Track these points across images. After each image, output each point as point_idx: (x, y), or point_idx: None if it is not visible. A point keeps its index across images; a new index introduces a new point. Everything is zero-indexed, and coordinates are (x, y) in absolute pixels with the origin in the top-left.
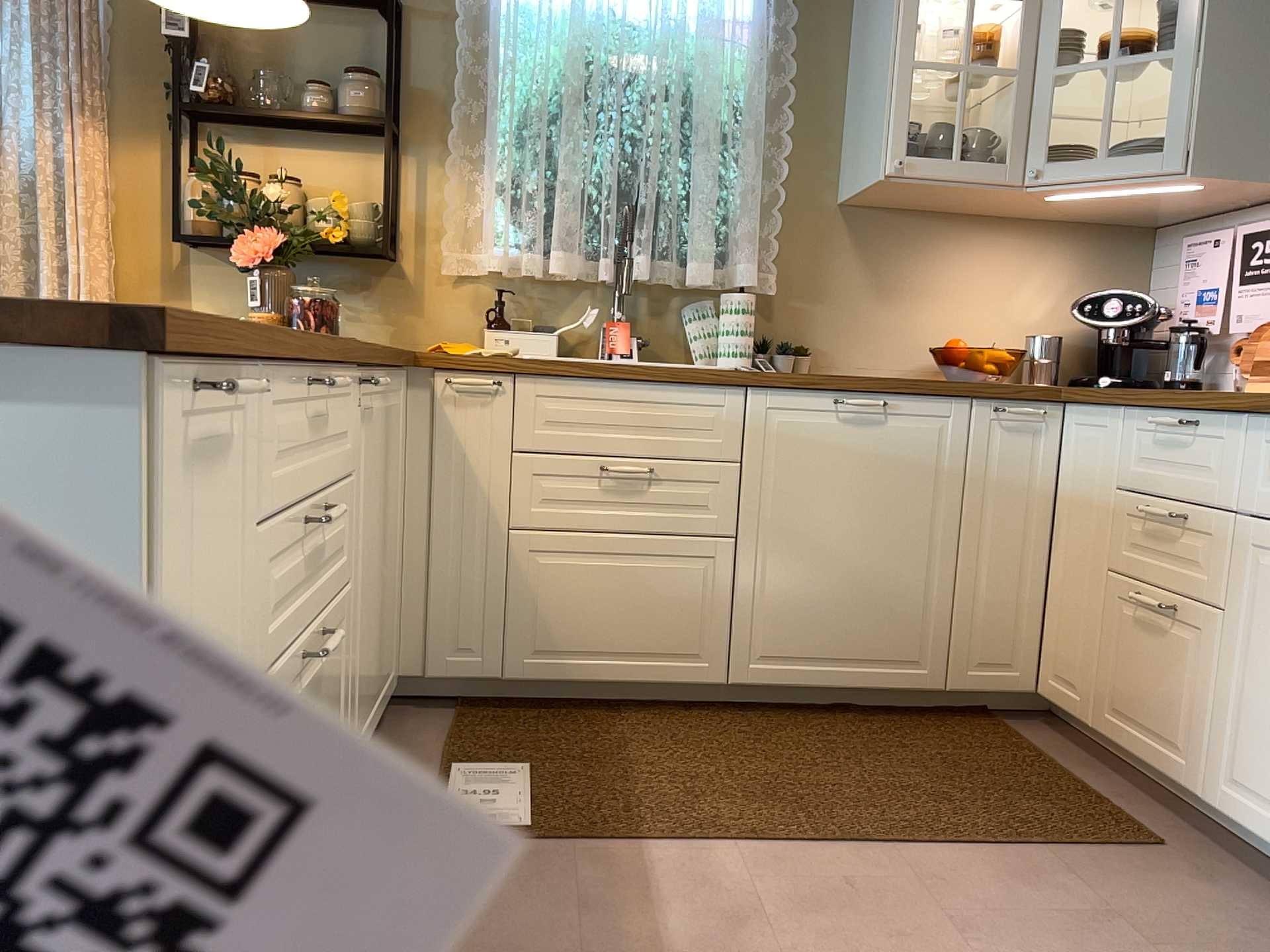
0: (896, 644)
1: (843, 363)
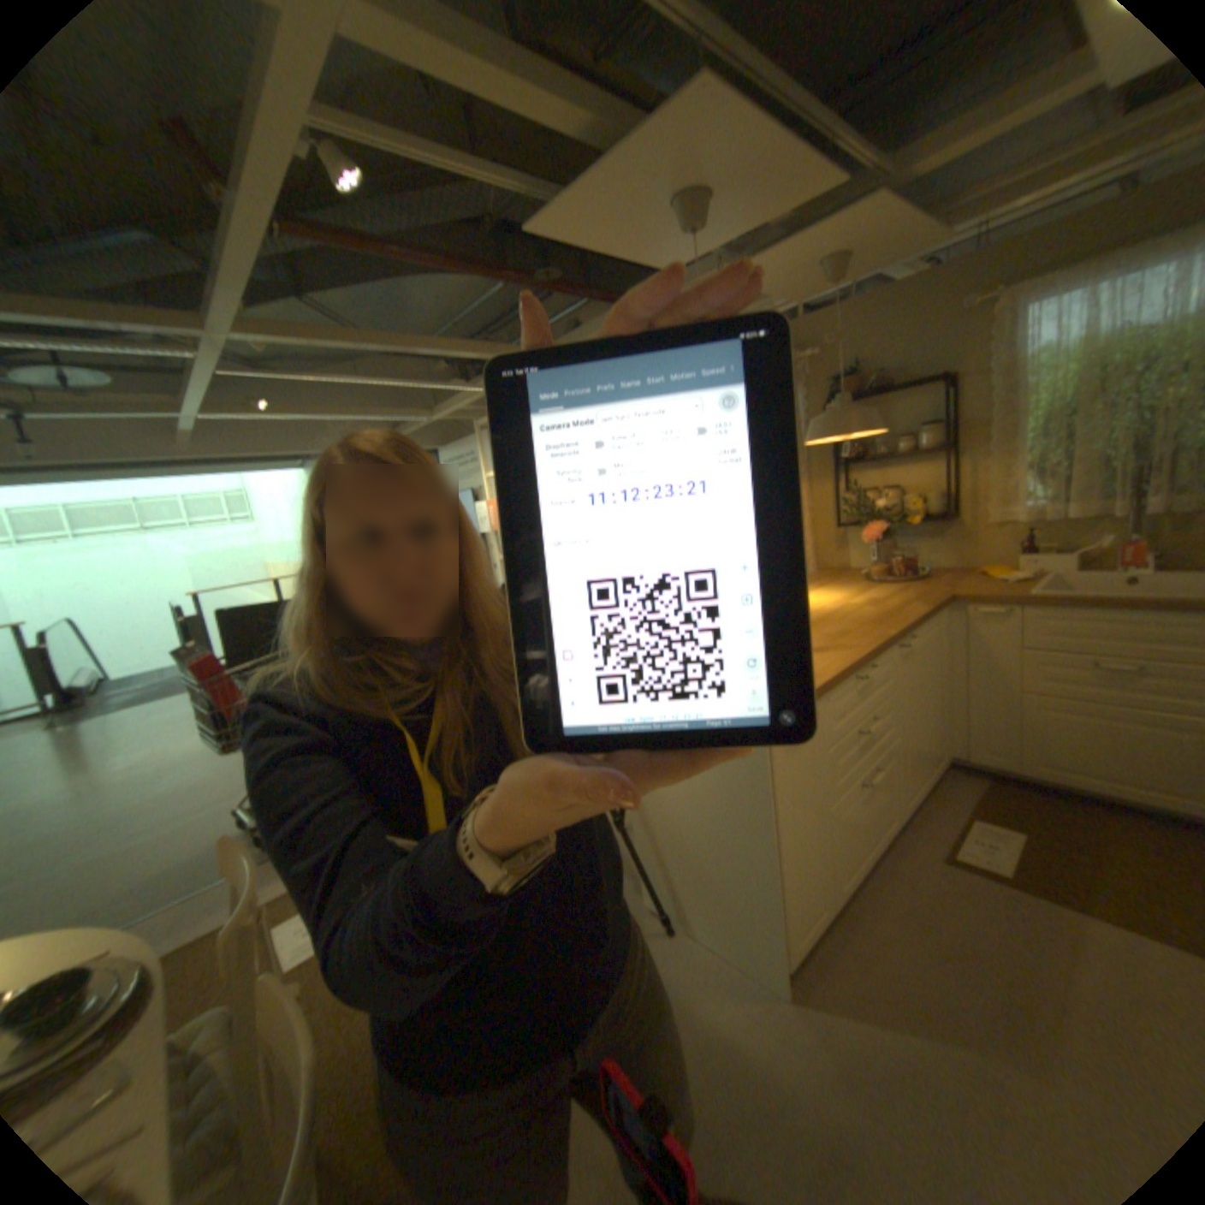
0: None
1: None
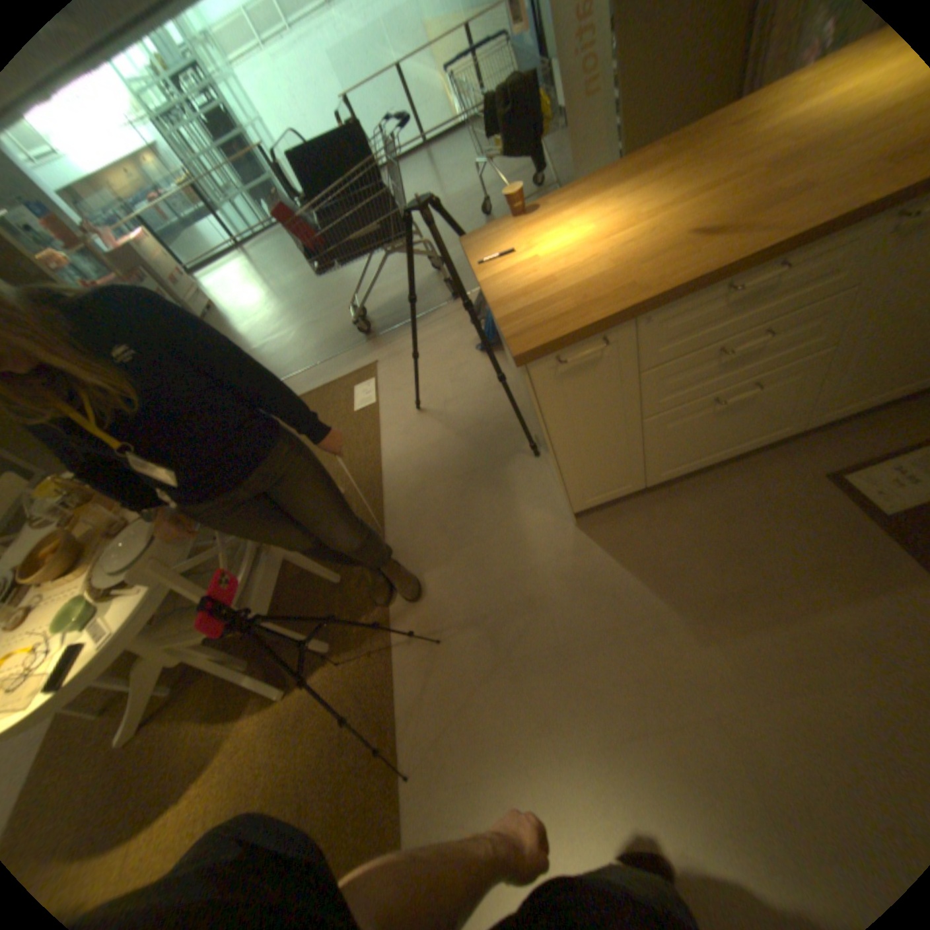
0: None
1: None
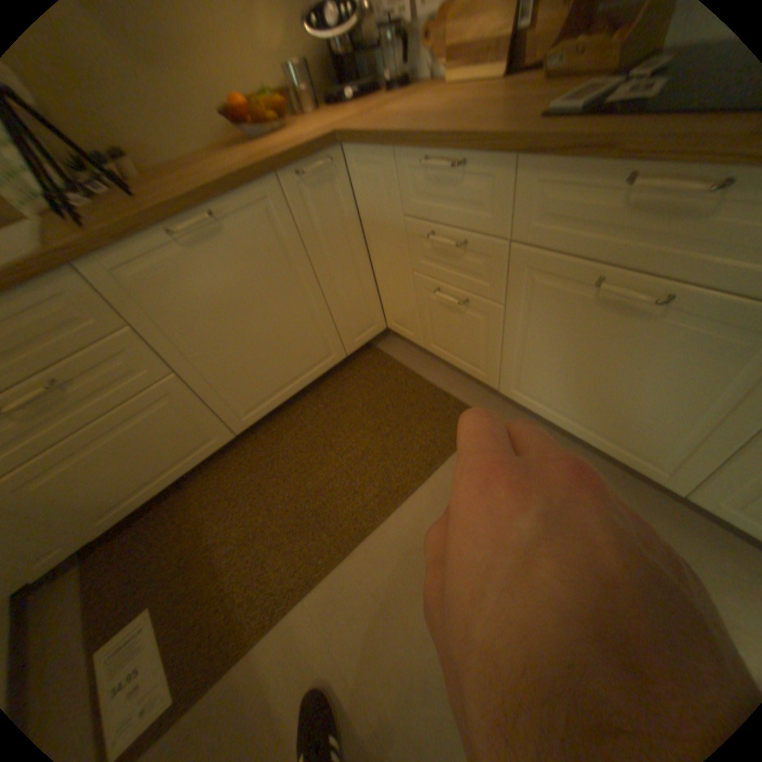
0: (311, 356)
1: (160, 152)
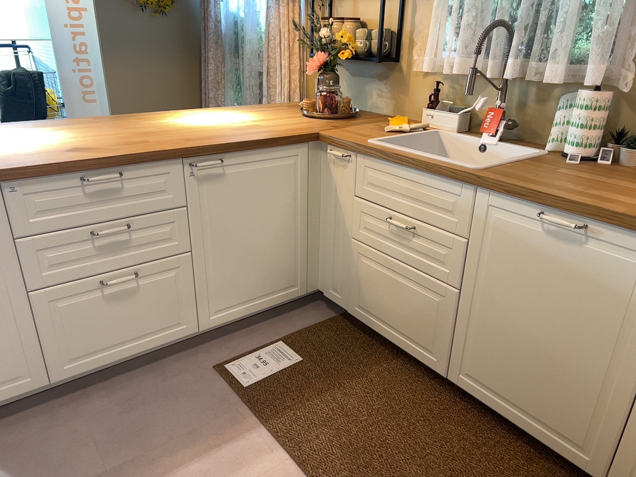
0: (563, 422)
1: None
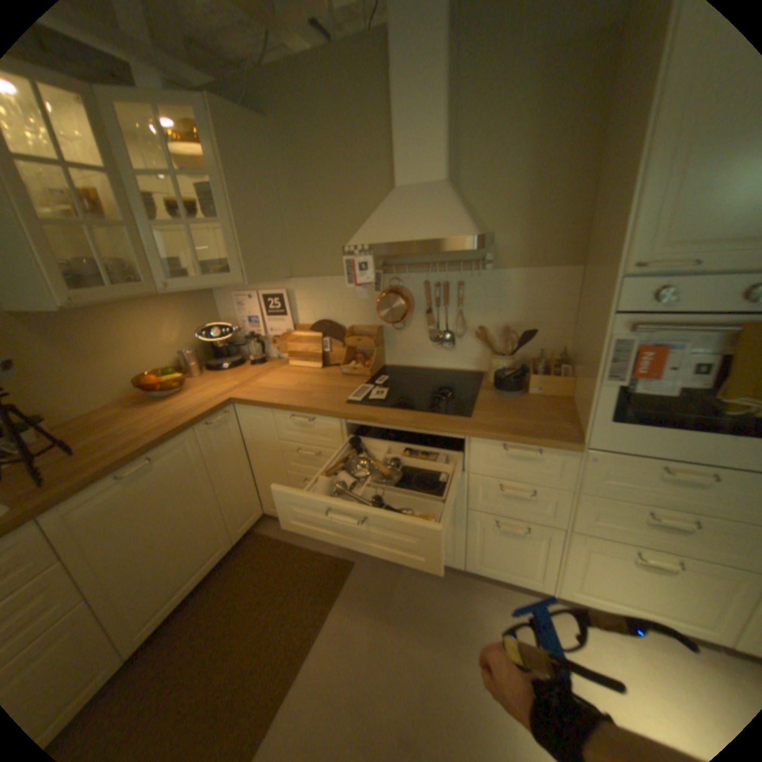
0: (205, 552)
1: (70, 411)
